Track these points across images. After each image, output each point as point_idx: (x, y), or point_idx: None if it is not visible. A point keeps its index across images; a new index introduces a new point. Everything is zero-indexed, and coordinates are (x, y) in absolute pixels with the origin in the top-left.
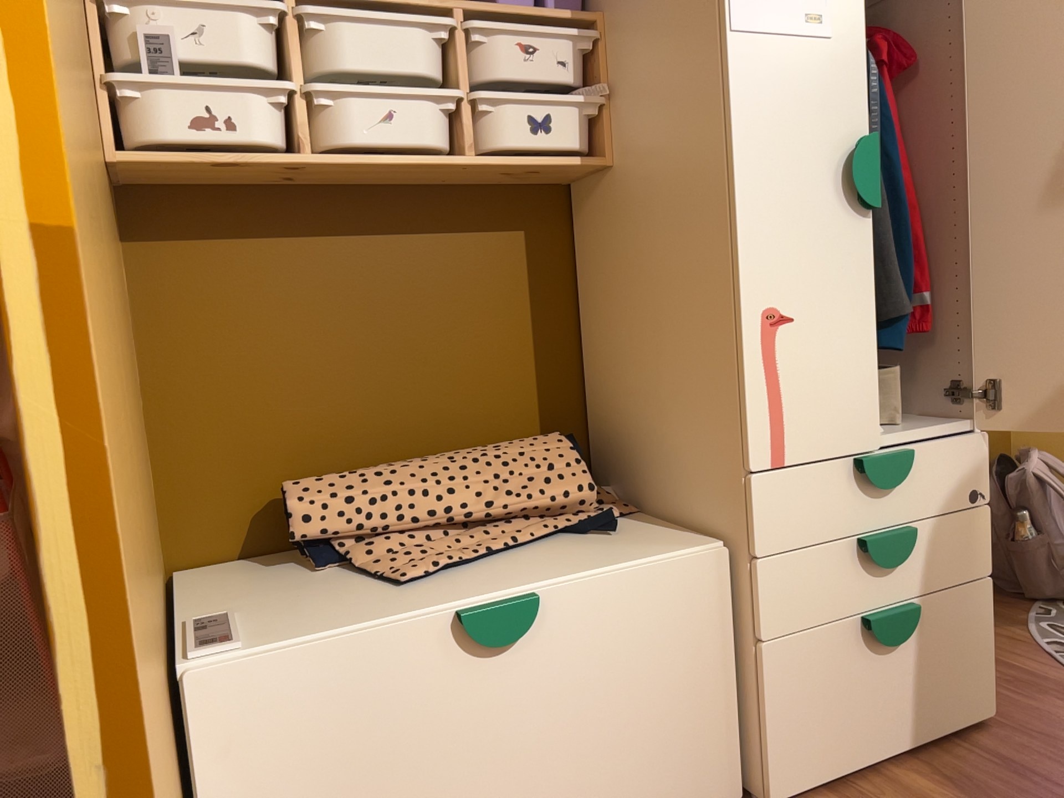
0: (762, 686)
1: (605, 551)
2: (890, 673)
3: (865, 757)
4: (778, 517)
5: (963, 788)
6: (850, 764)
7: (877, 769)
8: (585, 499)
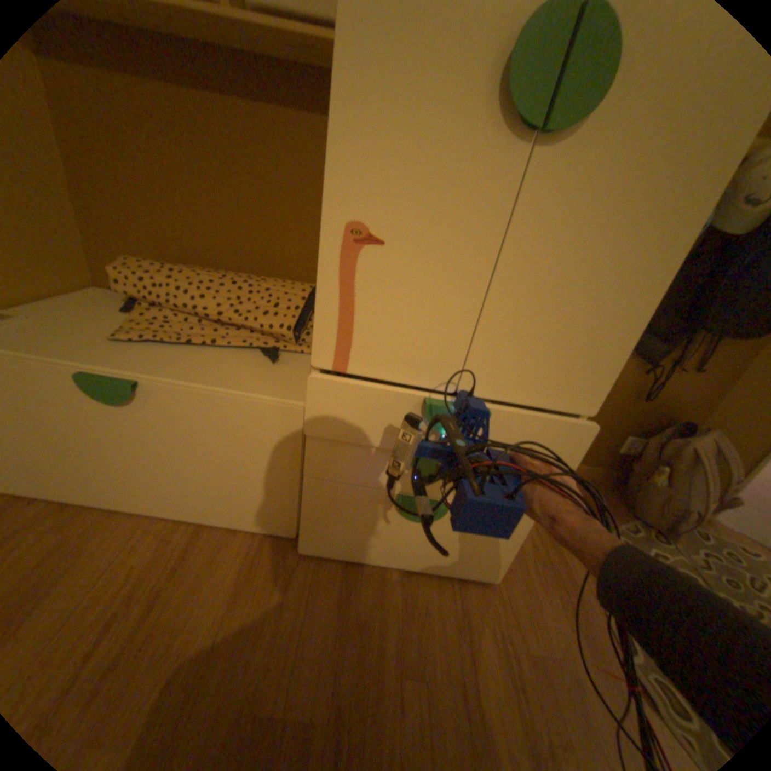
0: (304, 496)
1: (239, 371)
2: (411, 530)
3: (376, 559)
4: (331, 404)
5: (414, 616)
6: (363, 557)
7: (385, 568)
8: (283, 333)
